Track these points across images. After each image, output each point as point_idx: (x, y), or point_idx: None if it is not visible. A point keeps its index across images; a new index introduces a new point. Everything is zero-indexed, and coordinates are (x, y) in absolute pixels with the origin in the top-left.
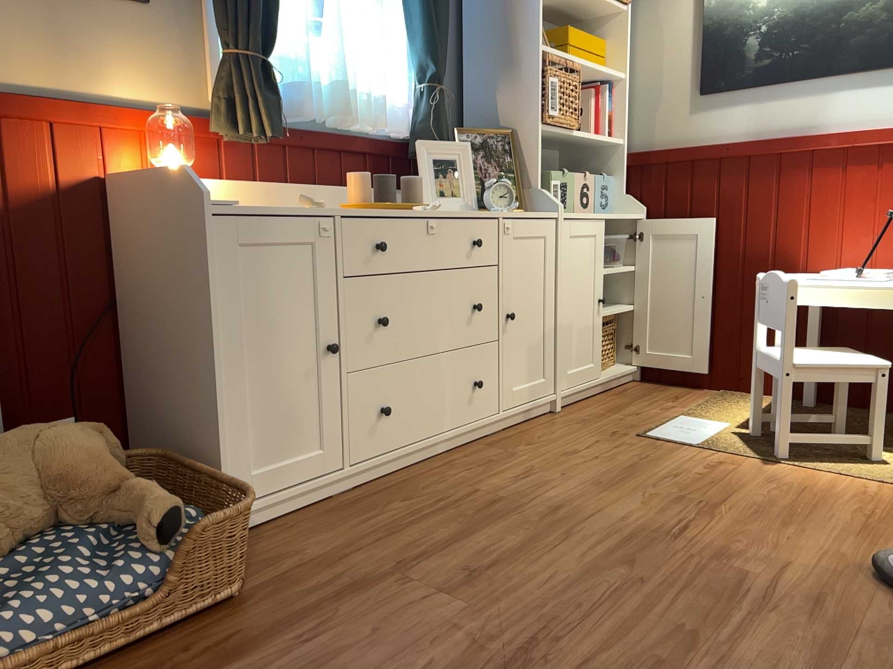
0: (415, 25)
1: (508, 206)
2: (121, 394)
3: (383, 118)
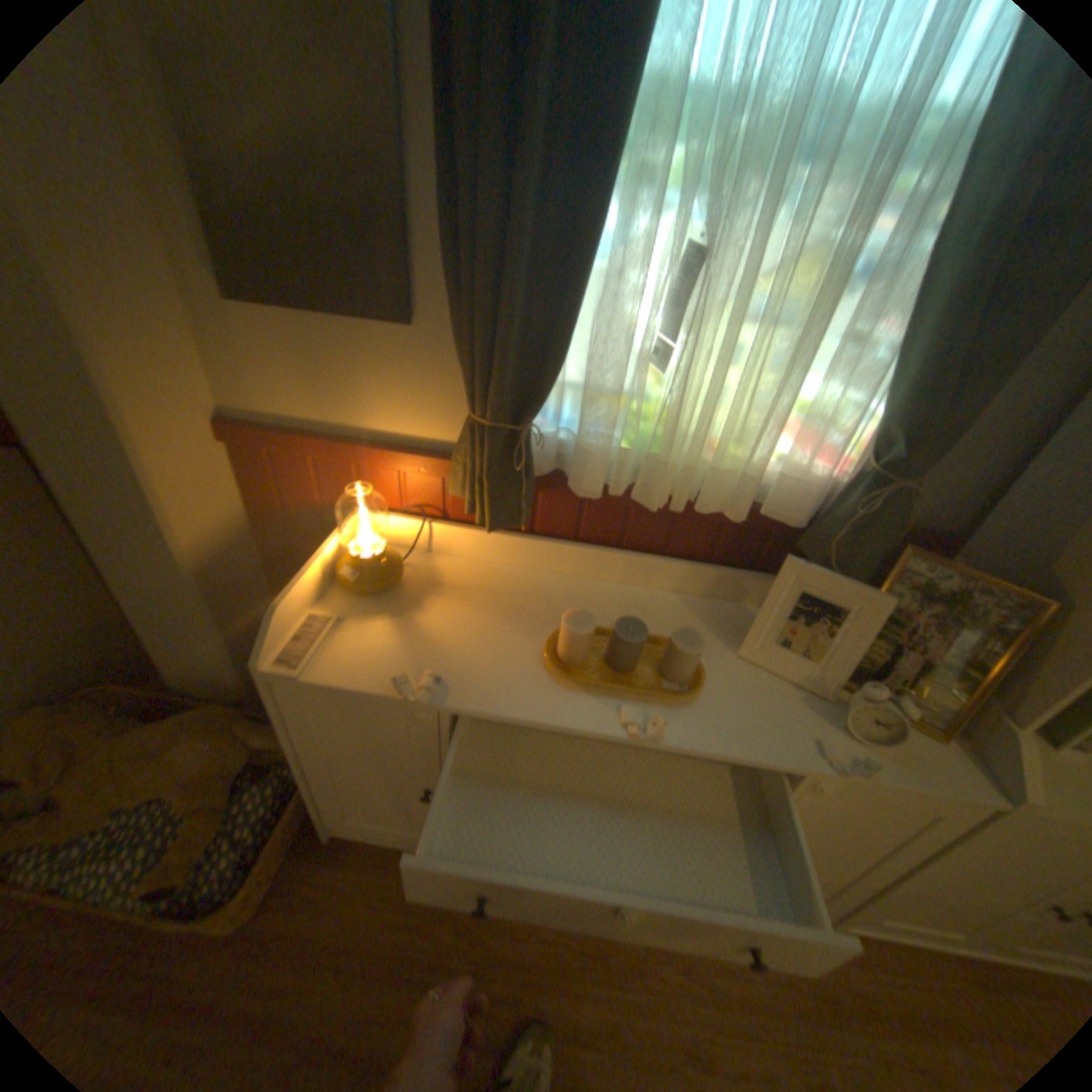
0: (917, 354)
1: (882, 747)
2: None
3: (777, 484)
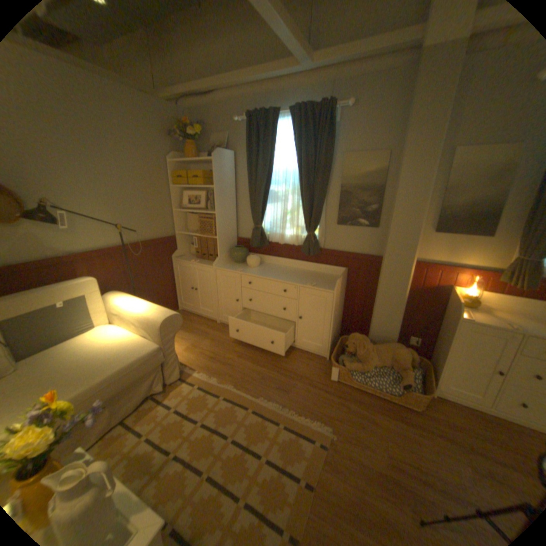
0: None
1: None
2: (435, 340)
3: None
